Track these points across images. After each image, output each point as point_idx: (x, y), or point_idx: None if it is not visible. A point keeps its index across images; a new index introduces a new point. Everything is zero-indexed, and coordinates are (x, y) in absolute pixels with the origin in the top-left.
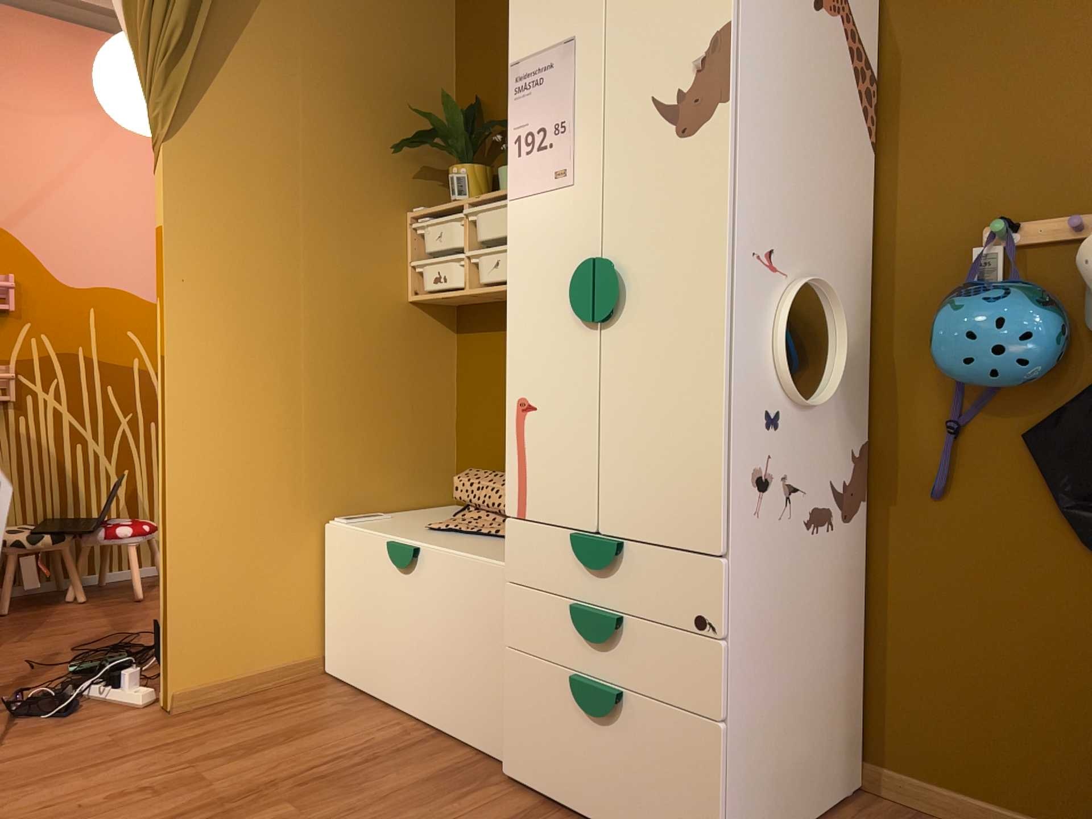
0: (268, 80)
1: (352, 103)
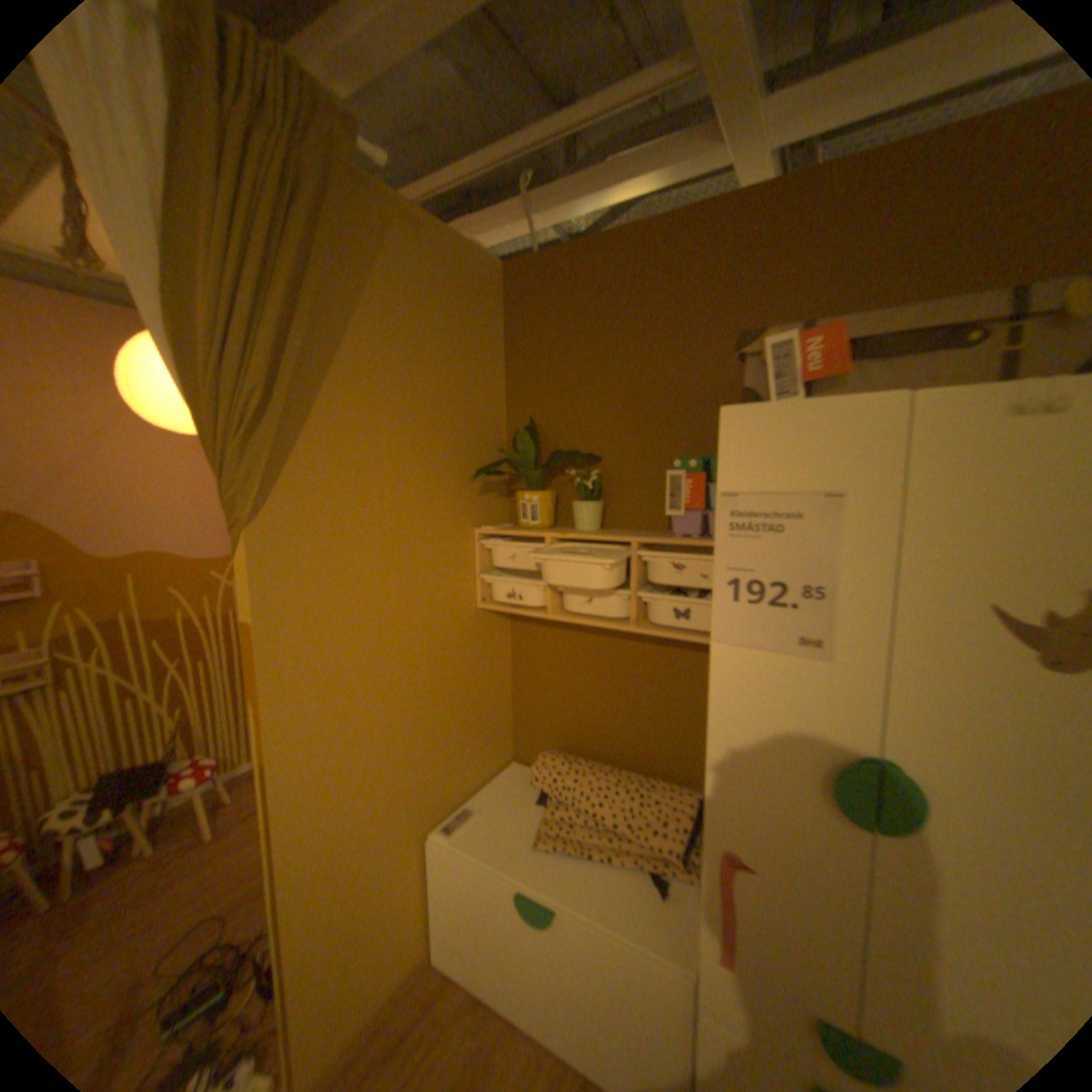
0: (352, 426)
1: (428, 435)
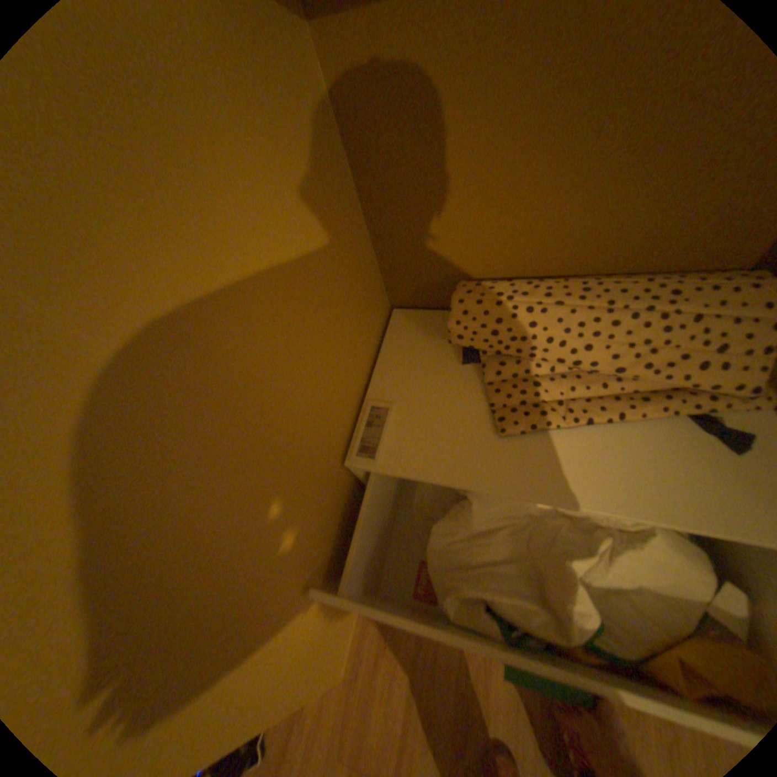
0: None
1: None
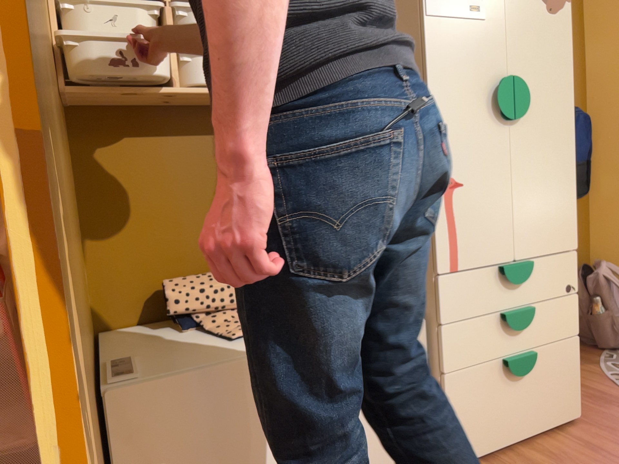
0: None
1: None
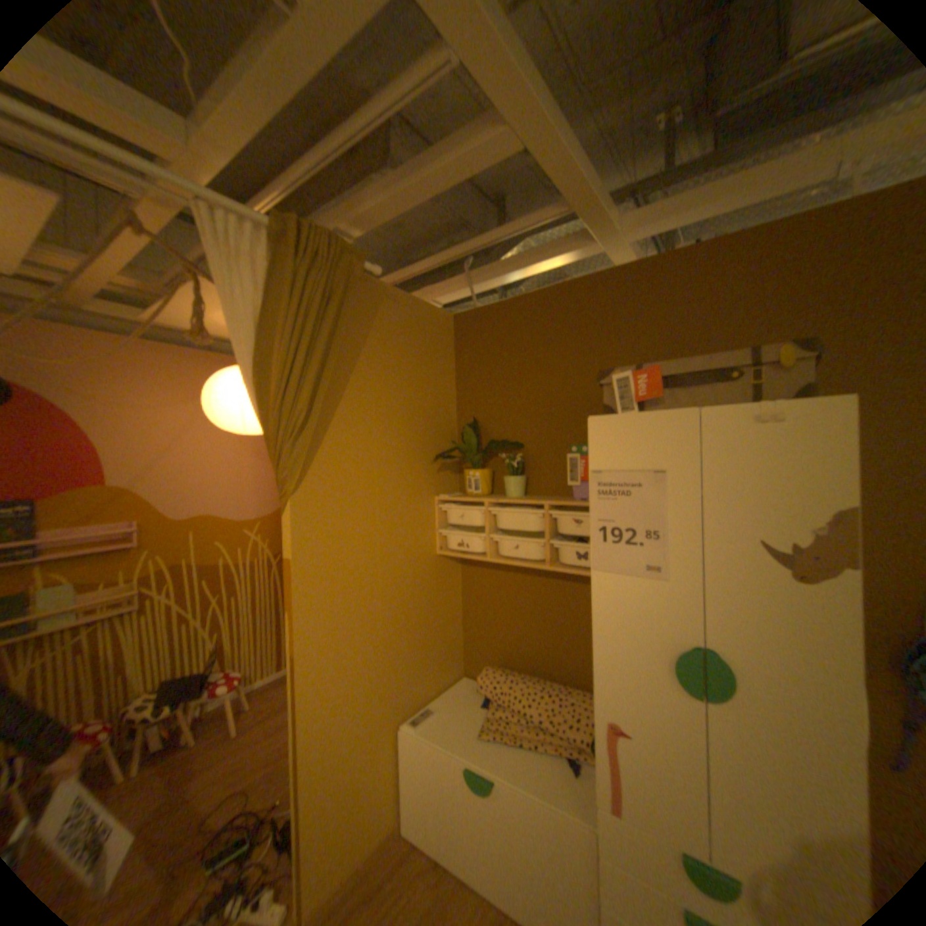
0: (355, 430)
1: (403, 433)
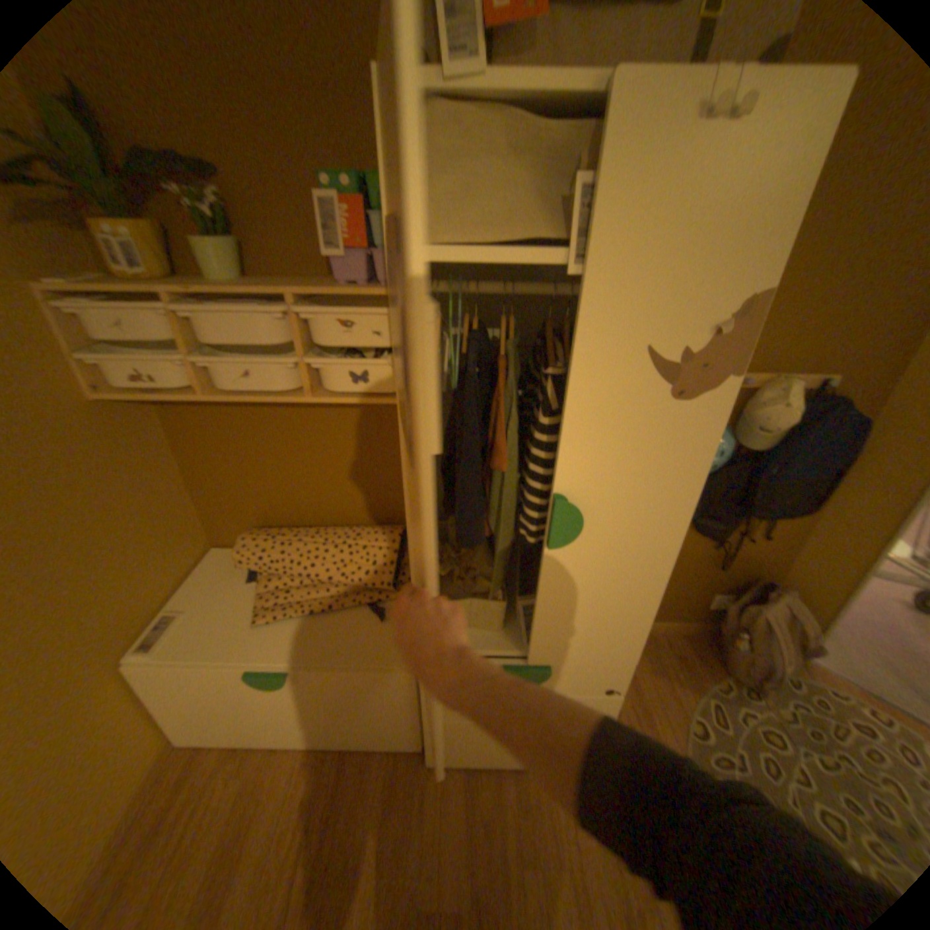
0: None
1: None
